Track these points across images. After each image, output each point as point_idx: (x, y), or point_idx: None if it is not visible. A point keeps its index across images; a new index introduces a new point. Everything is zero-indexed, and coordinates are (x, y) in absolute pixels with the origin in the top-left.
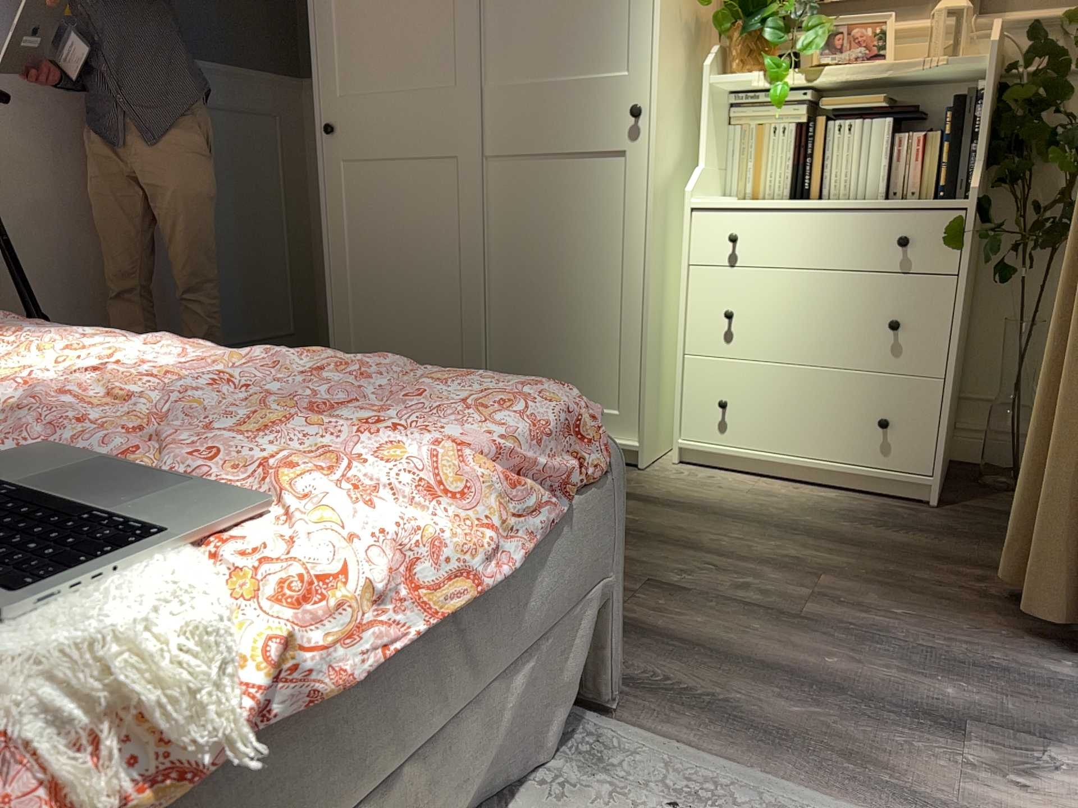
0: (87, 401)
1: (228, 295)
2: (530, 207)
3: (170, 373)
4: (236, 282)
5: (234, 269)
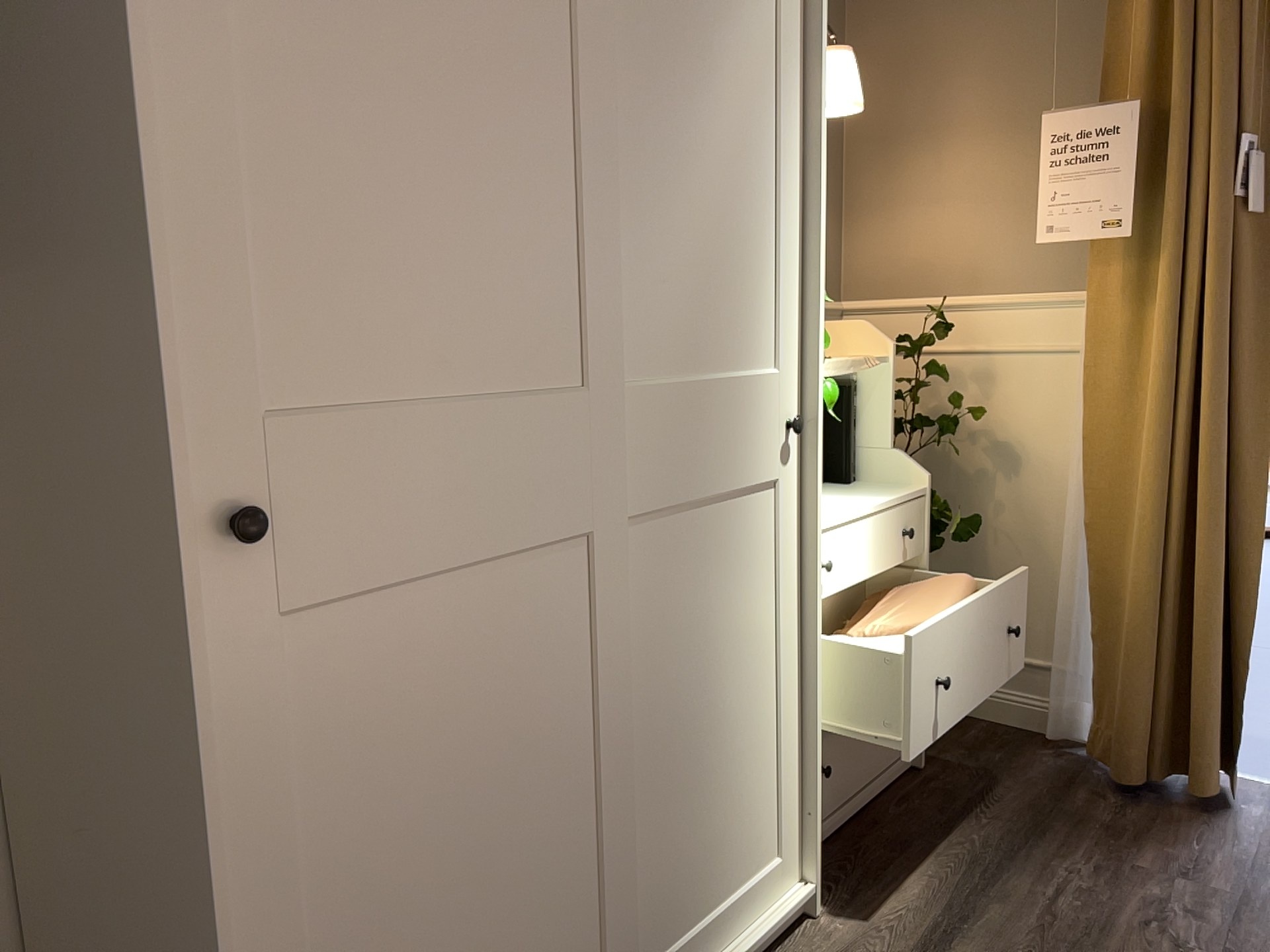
0: None
1: None
2: (680, 586)
3: None
4: None
5: None
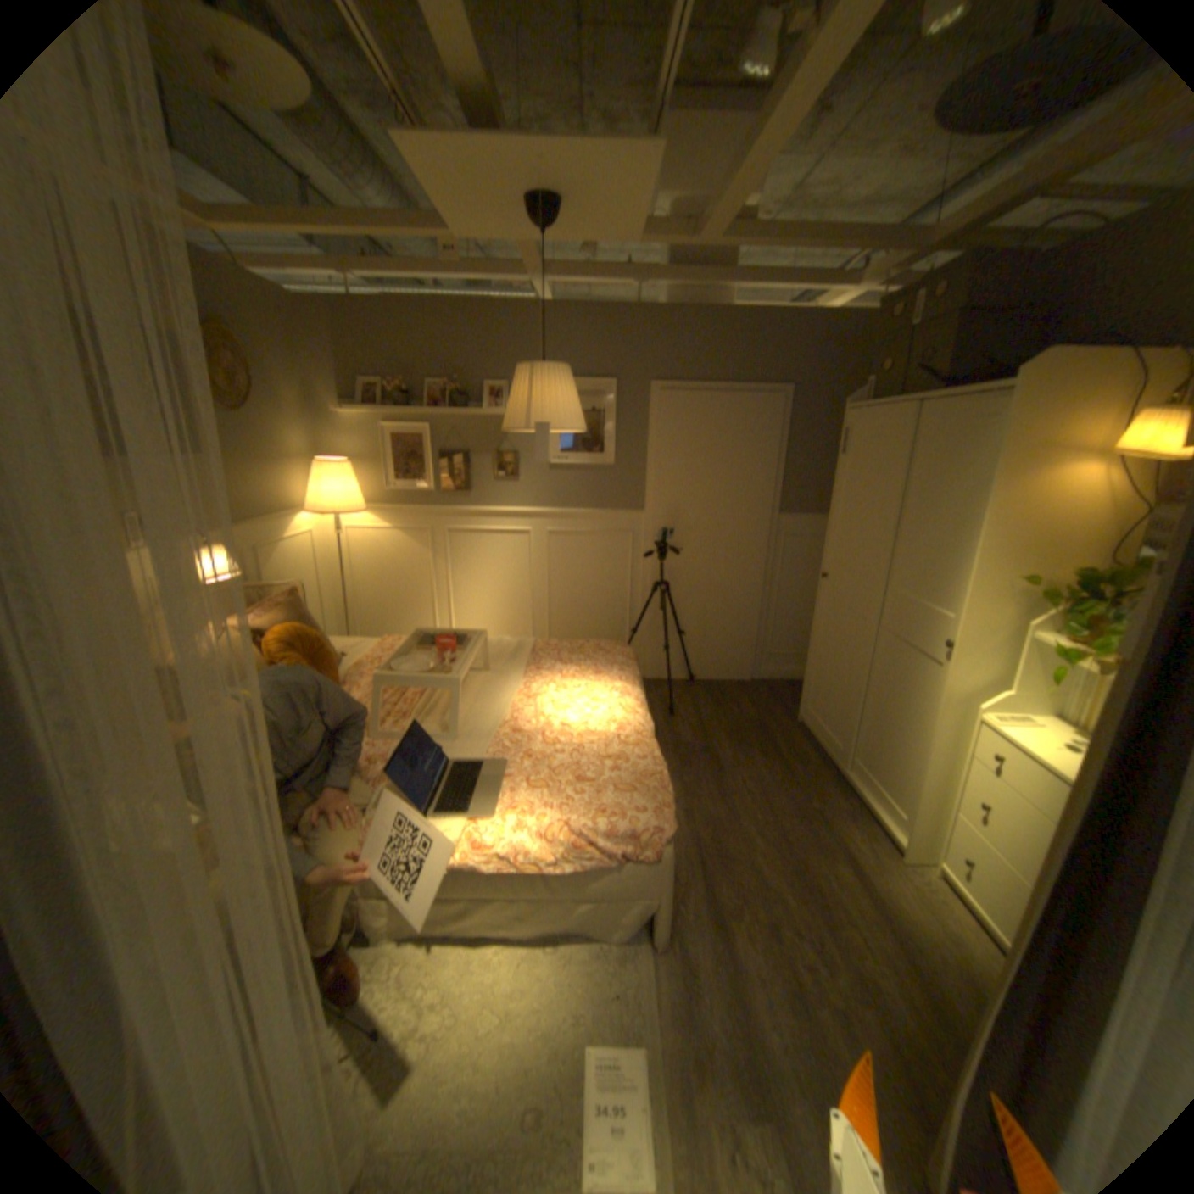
0: (555, 735)
1: (786, 631)
2: (895, 668)
3: (590, 730)
4: (793, 625)
5: (794, 618)
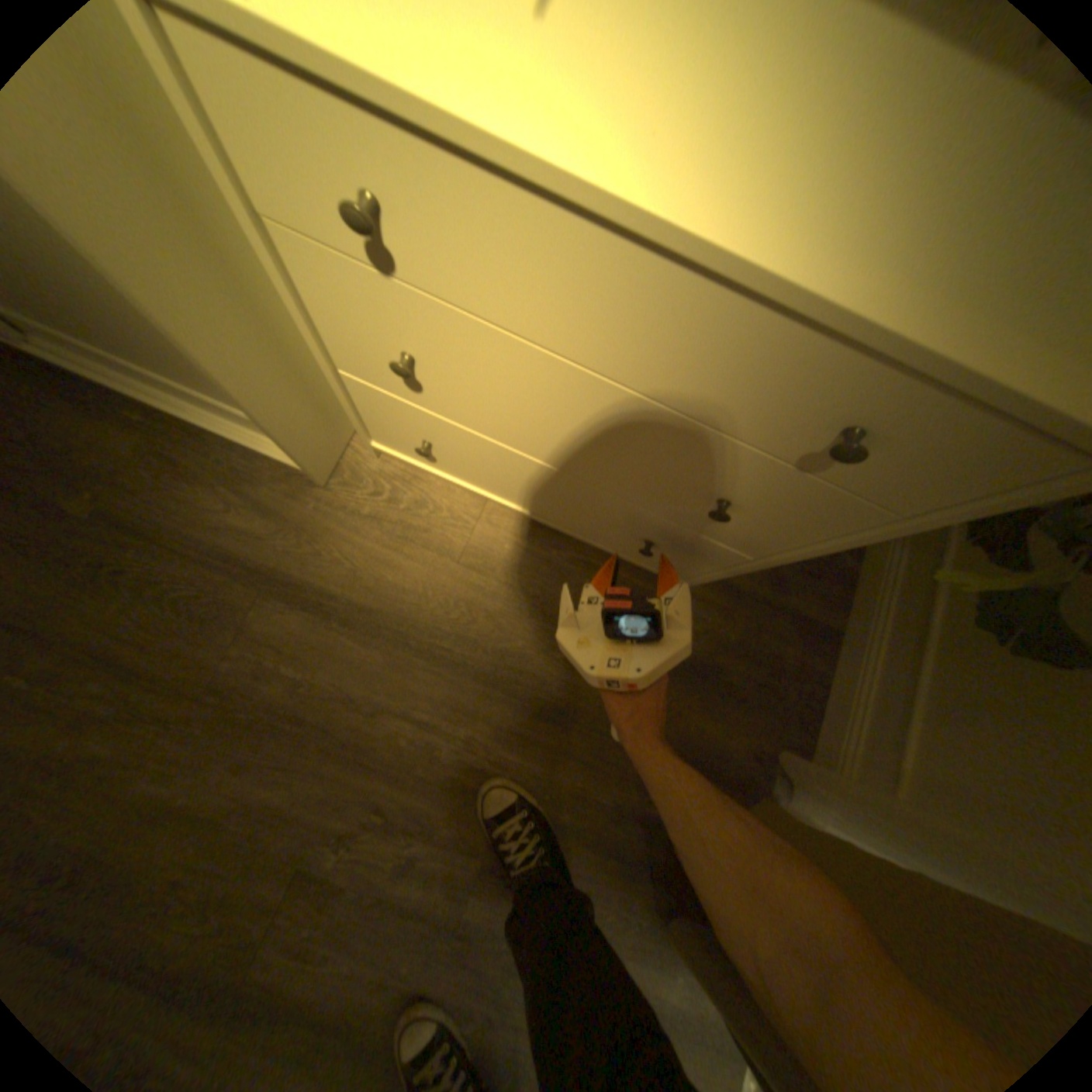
0: None
1: None
2: None
3: None
4: None
5: None
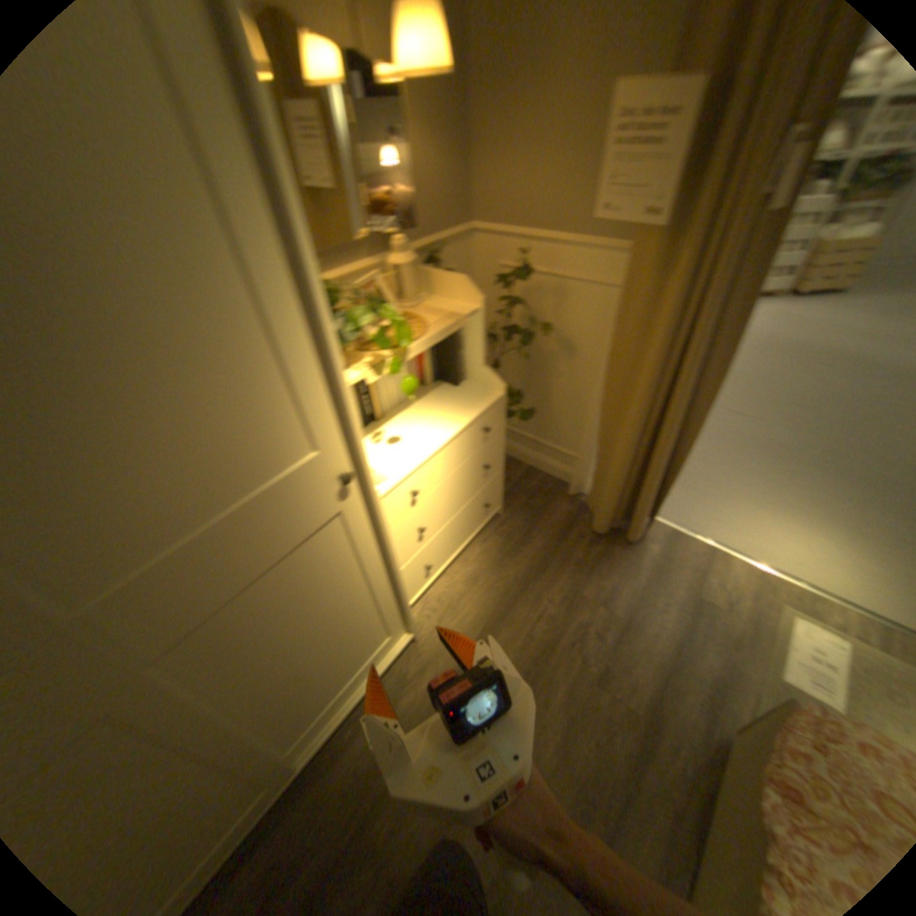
0: None
1: None
2: (259, 629)
3: None
4: None
5: None
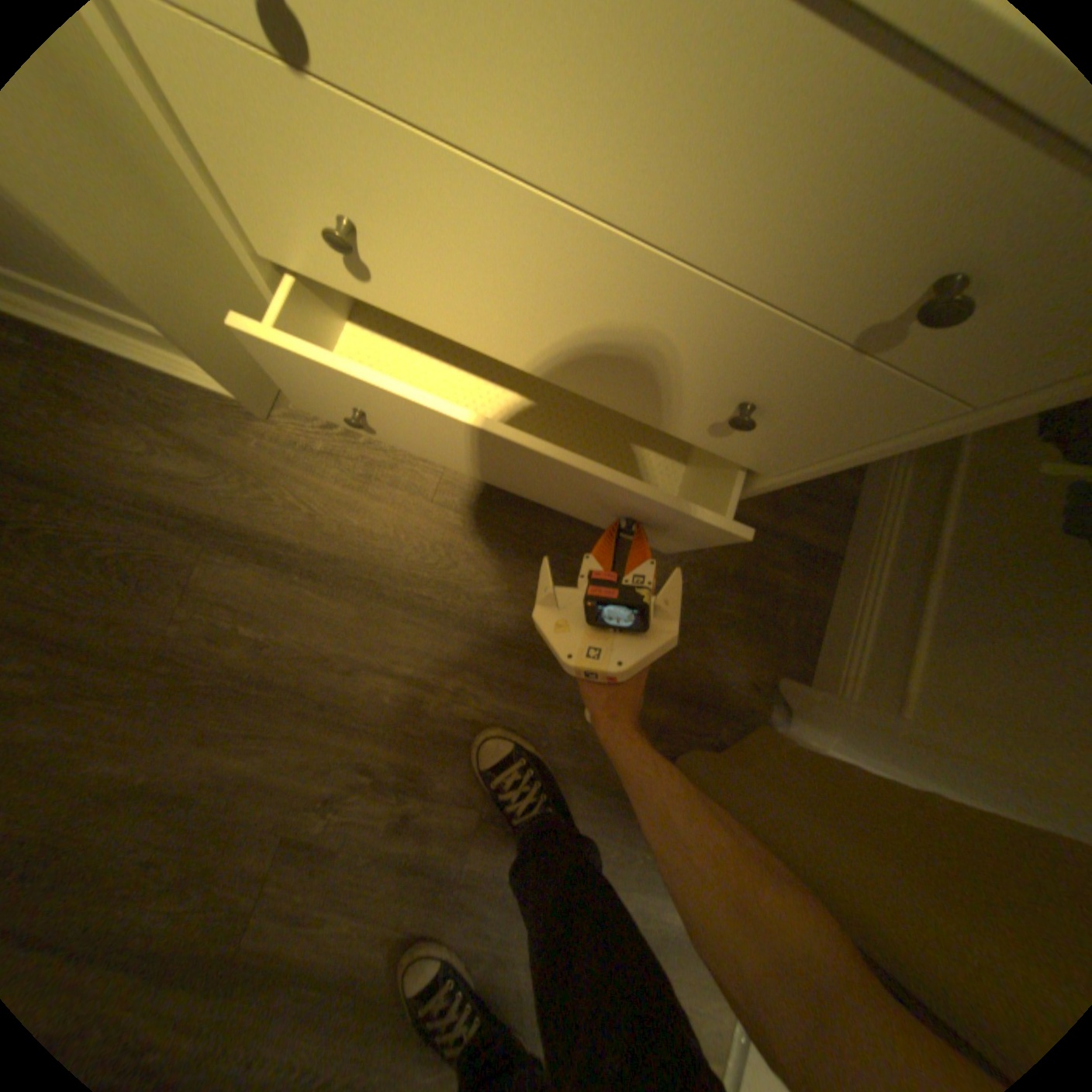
0: None
1: None
2: None
3: None
4: None
5: None
